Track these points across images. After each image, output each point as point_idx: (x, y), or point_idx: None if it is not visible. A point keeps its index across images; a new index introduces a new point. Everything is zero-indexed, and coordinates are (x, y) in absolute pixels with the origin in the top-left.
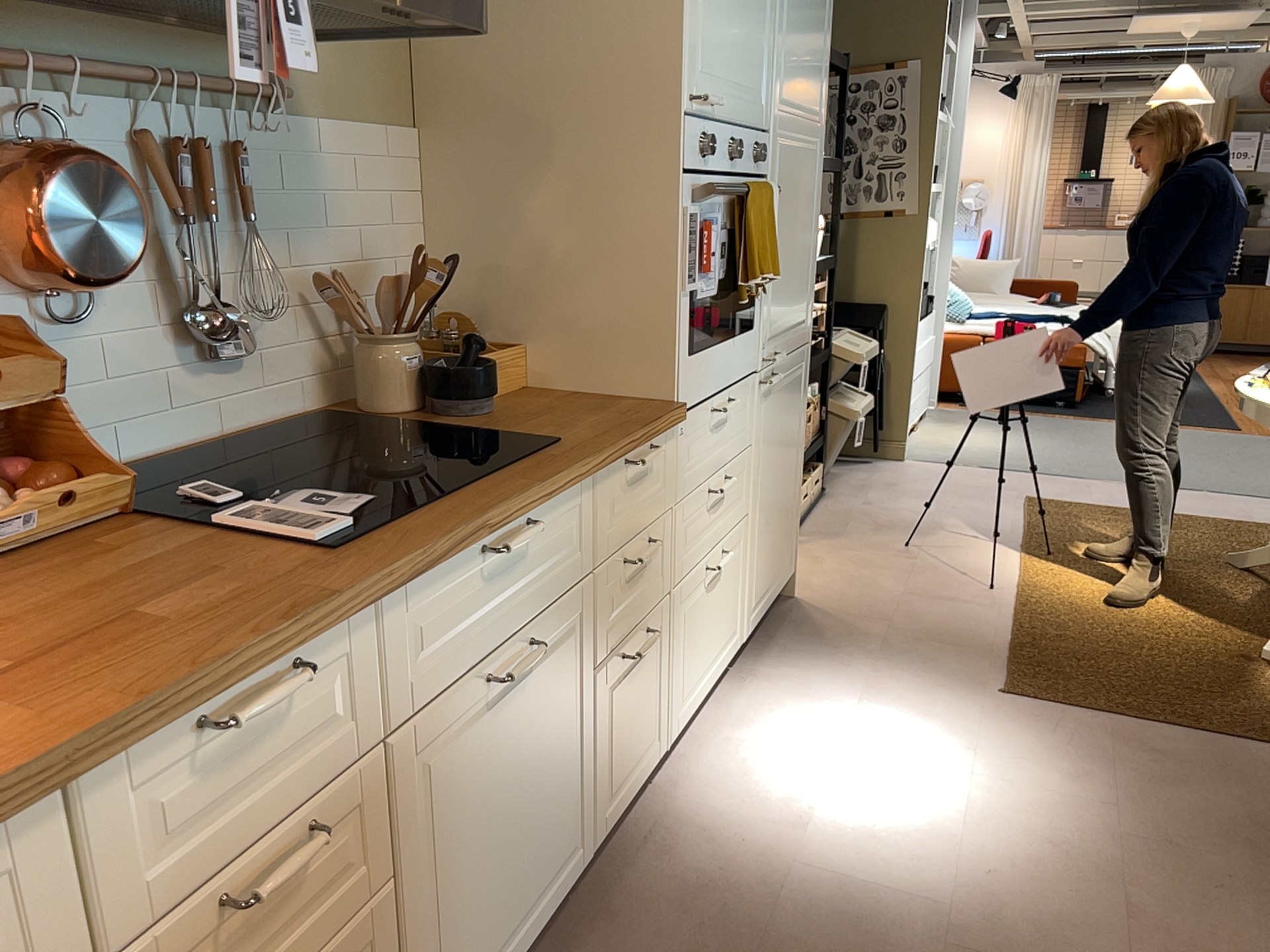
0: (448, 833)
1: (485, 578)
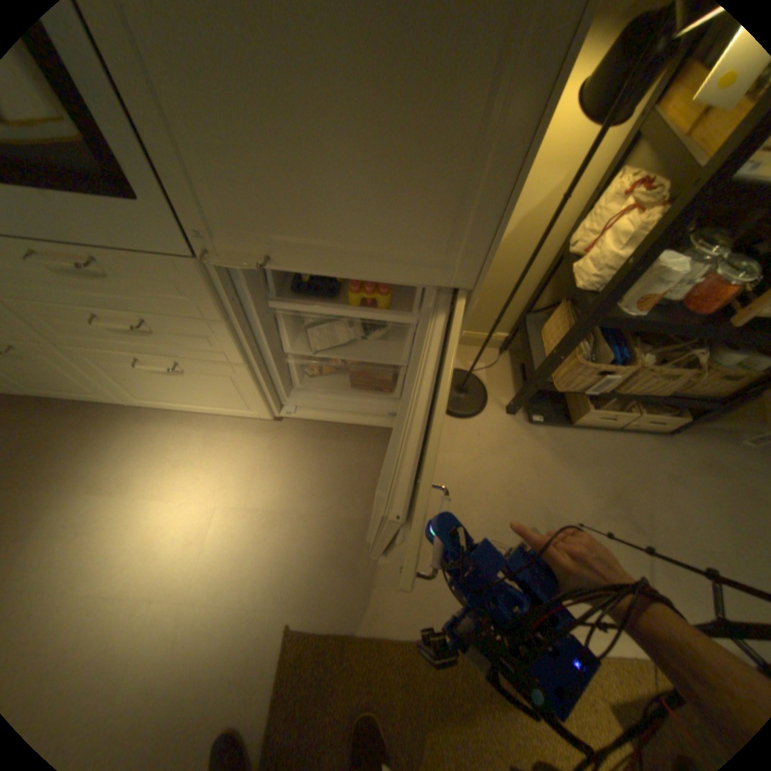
0: None
1: None
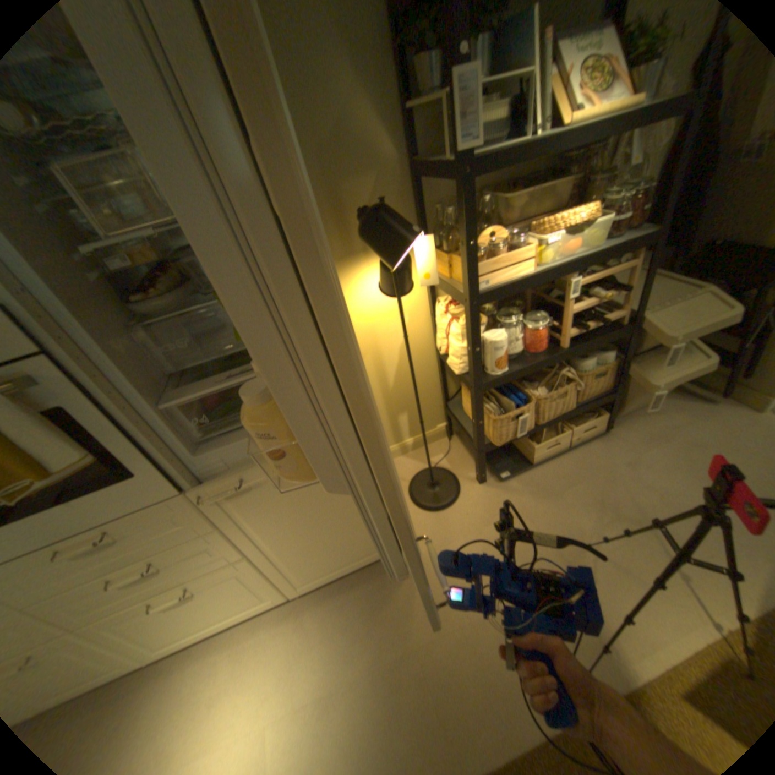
0: None
1: None
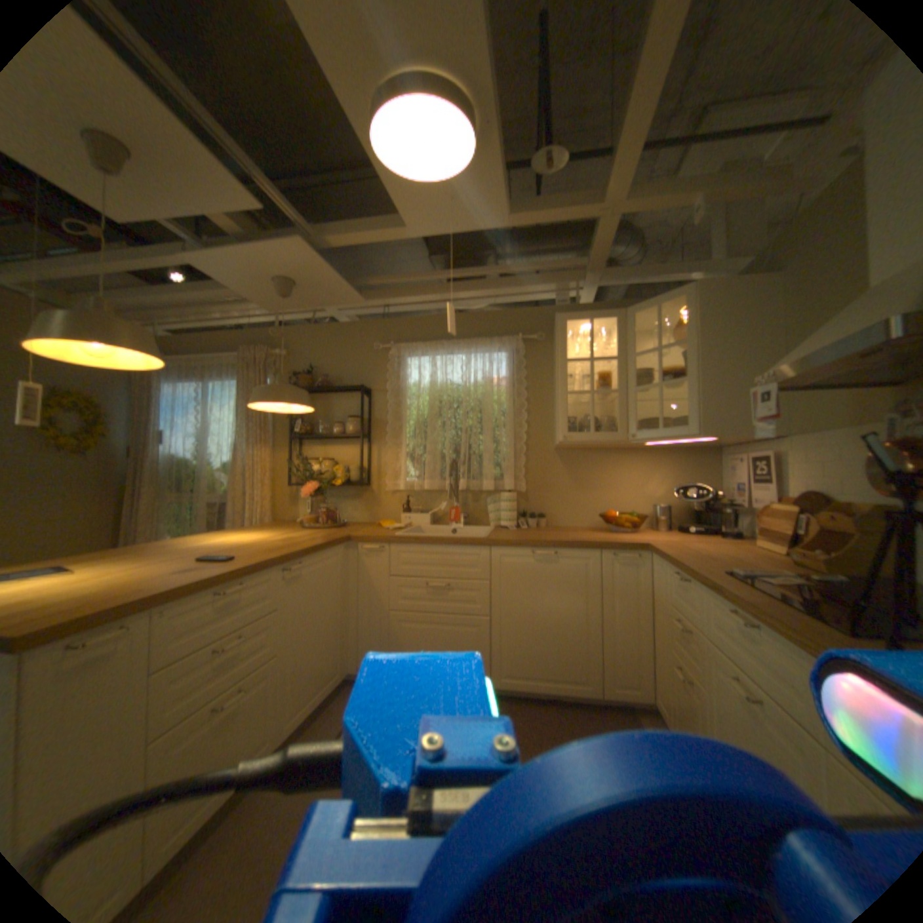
0: (722, 721)
1: (738, 629)
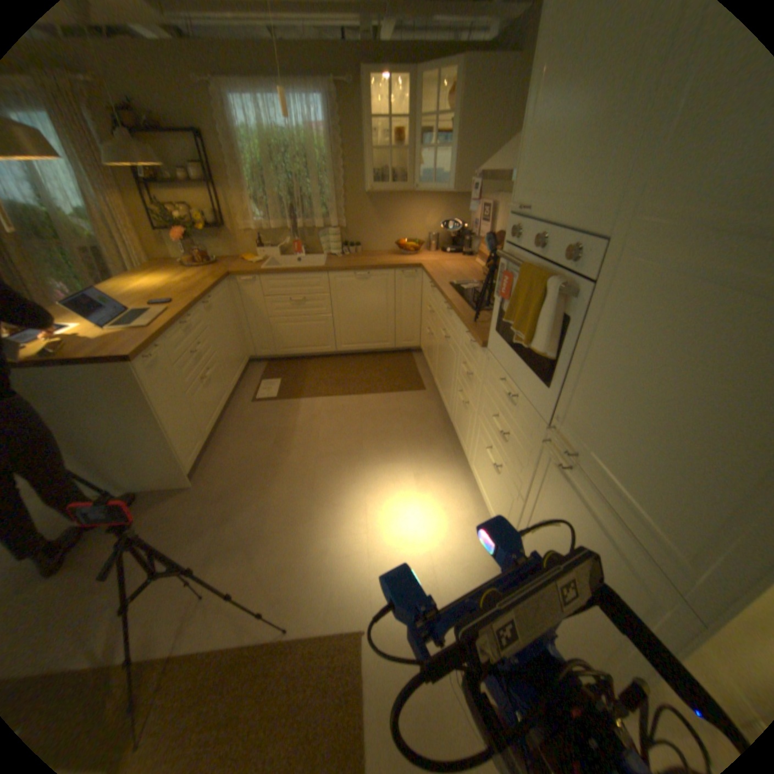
0: (439, 348)
1: (446, 311)
